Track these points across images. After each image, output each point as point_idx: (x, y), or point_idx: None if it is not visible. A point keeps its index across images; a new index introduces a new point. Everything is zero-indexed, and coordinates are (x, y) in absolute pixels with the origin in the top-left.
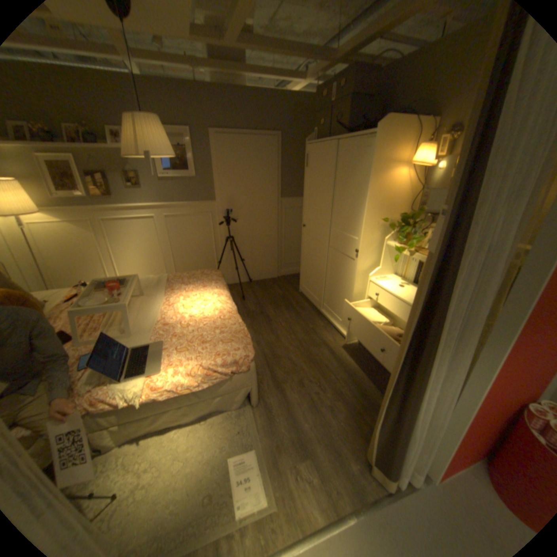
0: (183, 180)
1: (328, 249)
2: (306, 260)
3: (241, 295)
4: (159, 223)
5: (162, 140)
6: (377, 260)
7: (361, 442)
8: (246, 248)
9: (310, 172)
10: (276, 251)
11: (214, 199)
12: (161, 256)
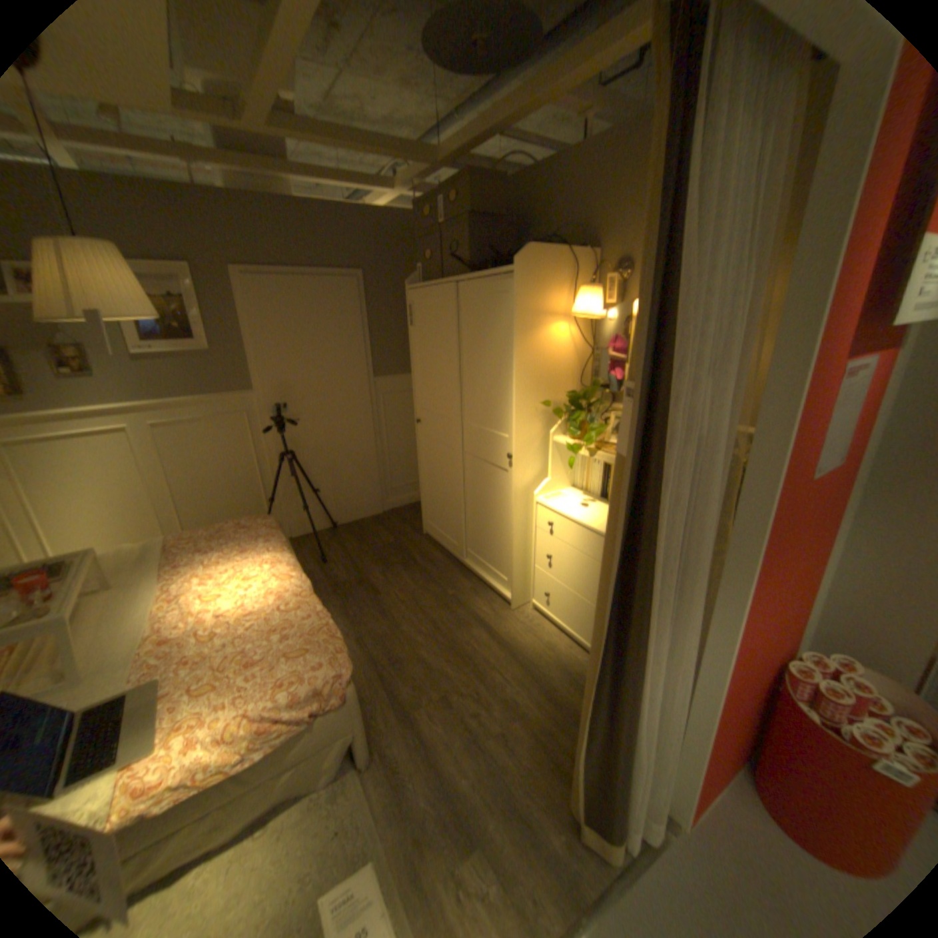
0: (185, 357)
1: (464, 457)
2: (429, 478)
3: (318, 555)
4: (139, 439)
5: (128, 288)
6: (543, 468)
7: (561, 789)
8: (321, 469)
9: (418, 334)
10: (375, 469)
11: (250, 387)
12: (147, 503)
